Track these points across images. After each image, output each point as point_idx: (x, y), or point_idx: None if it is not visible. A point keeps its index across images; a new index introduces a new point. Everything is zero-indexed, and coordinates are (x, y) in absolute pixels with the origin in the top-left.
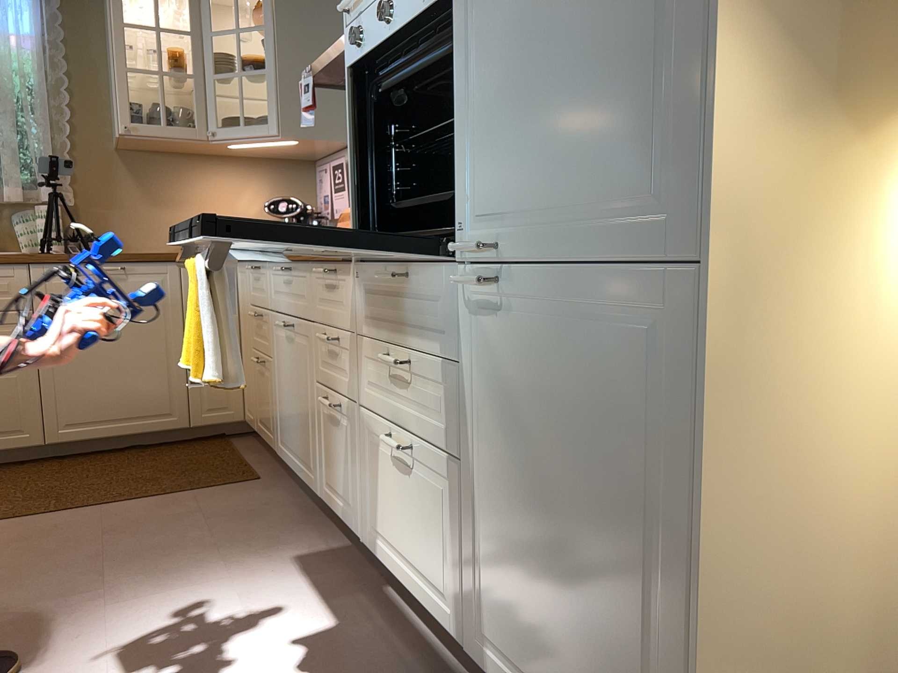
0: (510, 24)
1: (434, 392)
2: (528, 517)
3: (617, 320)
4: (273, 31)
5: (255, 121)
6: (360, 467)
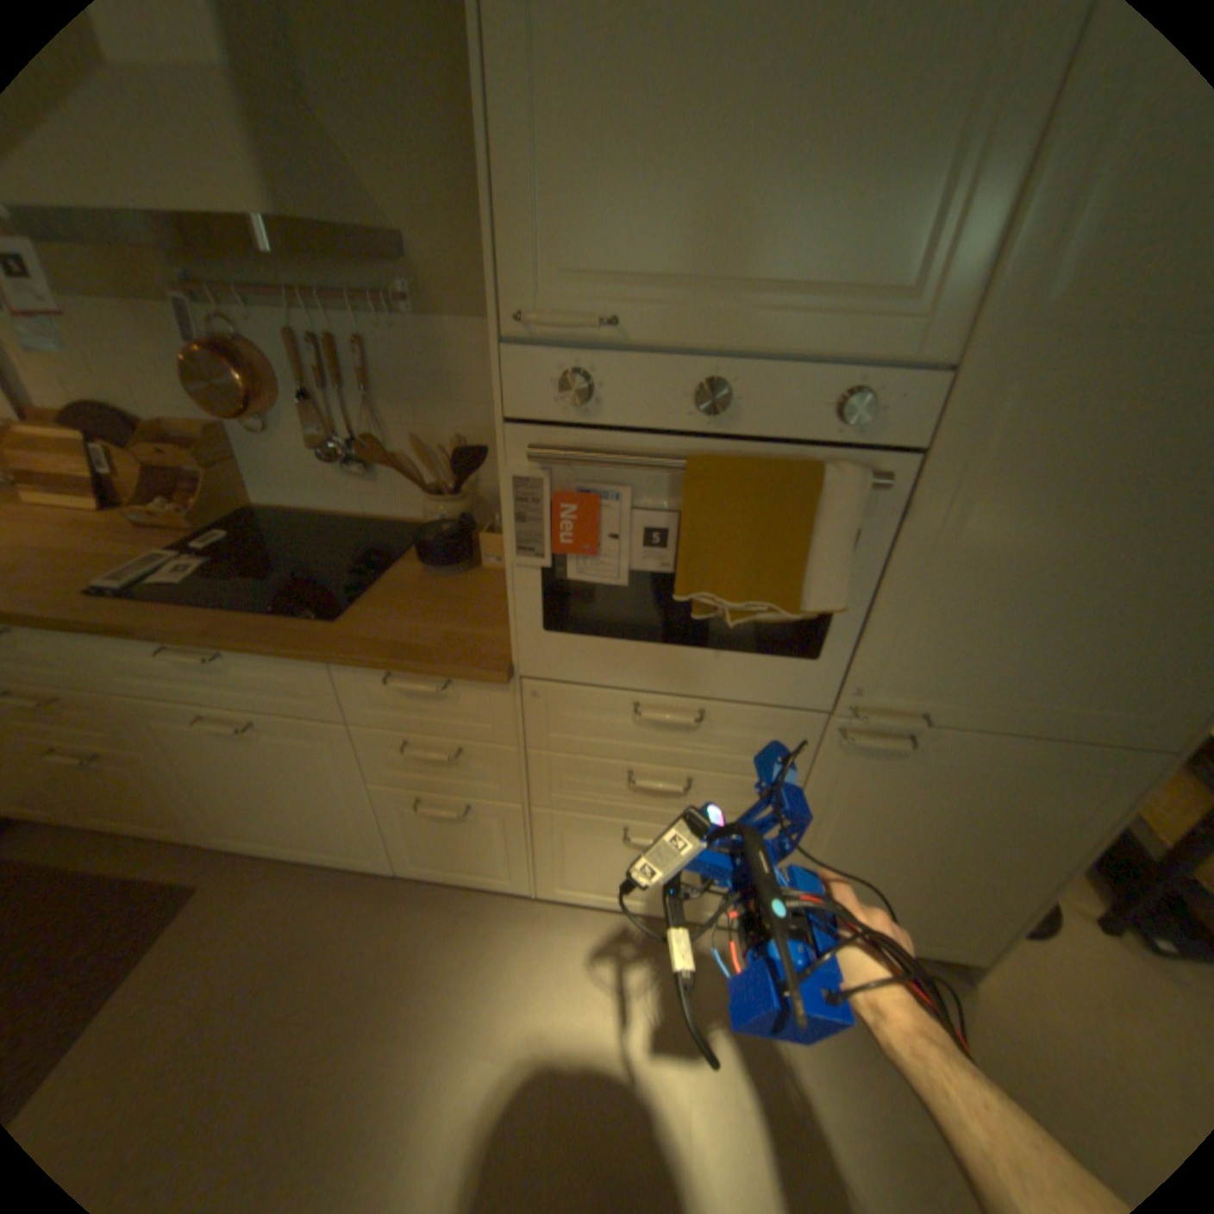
0: (1021, 537)
1: (732, 797)
2: (879, 861)
3: (1054, 769)
4: None
5: None
6: (525, 847)
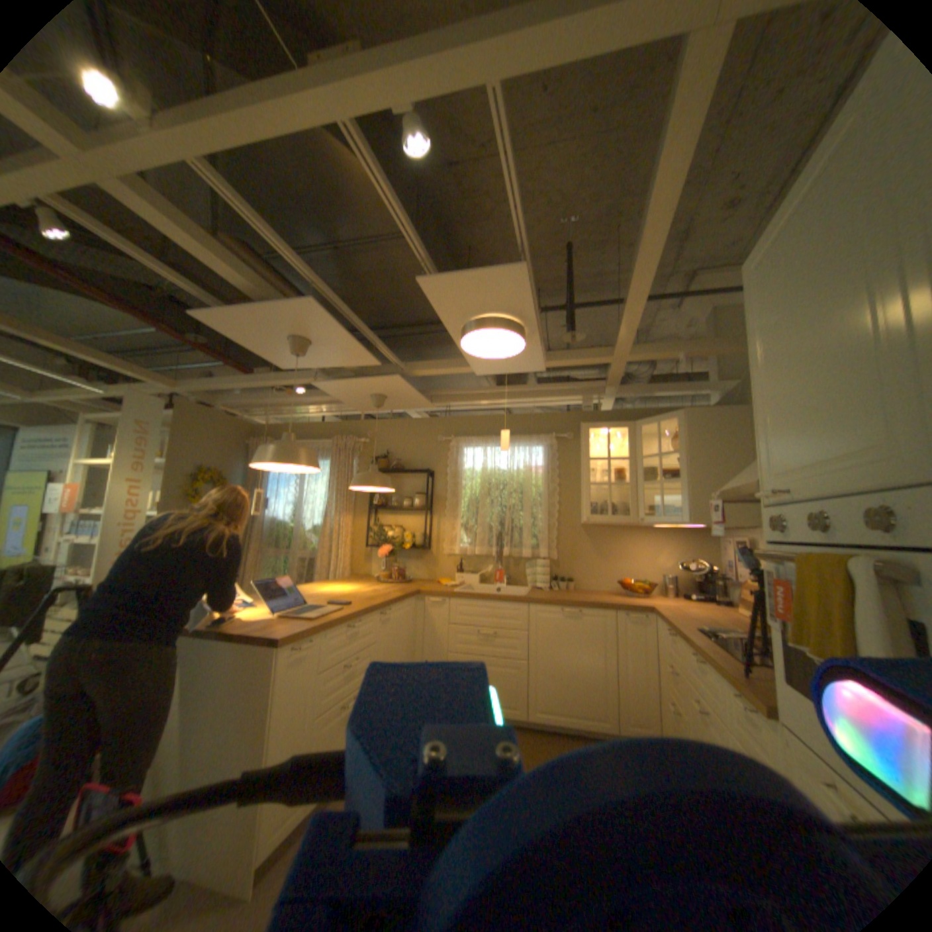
0: None
1: None
2: None
3: None
4: (685, 452)
5: (671, 508)
6: None
